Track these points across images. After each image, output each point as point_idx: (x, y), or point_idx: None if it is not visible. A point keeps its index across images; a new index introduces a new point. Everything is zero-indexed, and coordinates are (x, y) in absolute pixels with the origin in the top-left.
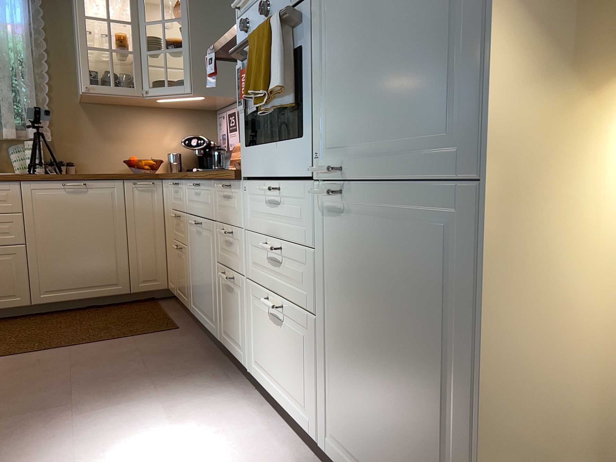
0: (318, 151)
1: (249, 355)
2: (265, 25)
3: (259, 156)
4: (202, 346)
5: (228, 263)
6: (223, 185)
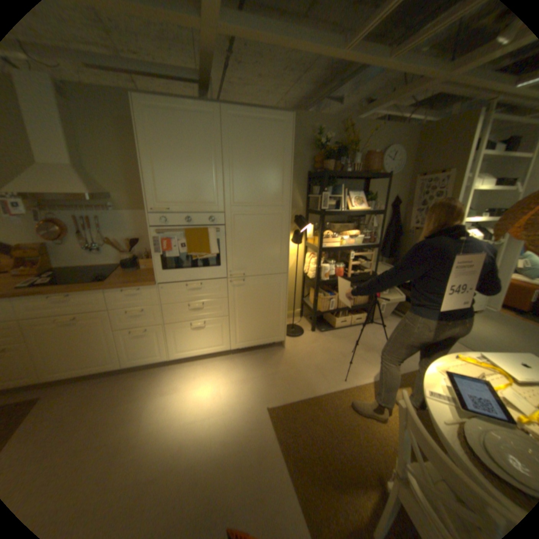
0: (226, 270)
1: (165, 355)
2: (200, 231)
3: (178, 274)
4: (88, 386)
5: (133, 326)
6: (123, 291)
